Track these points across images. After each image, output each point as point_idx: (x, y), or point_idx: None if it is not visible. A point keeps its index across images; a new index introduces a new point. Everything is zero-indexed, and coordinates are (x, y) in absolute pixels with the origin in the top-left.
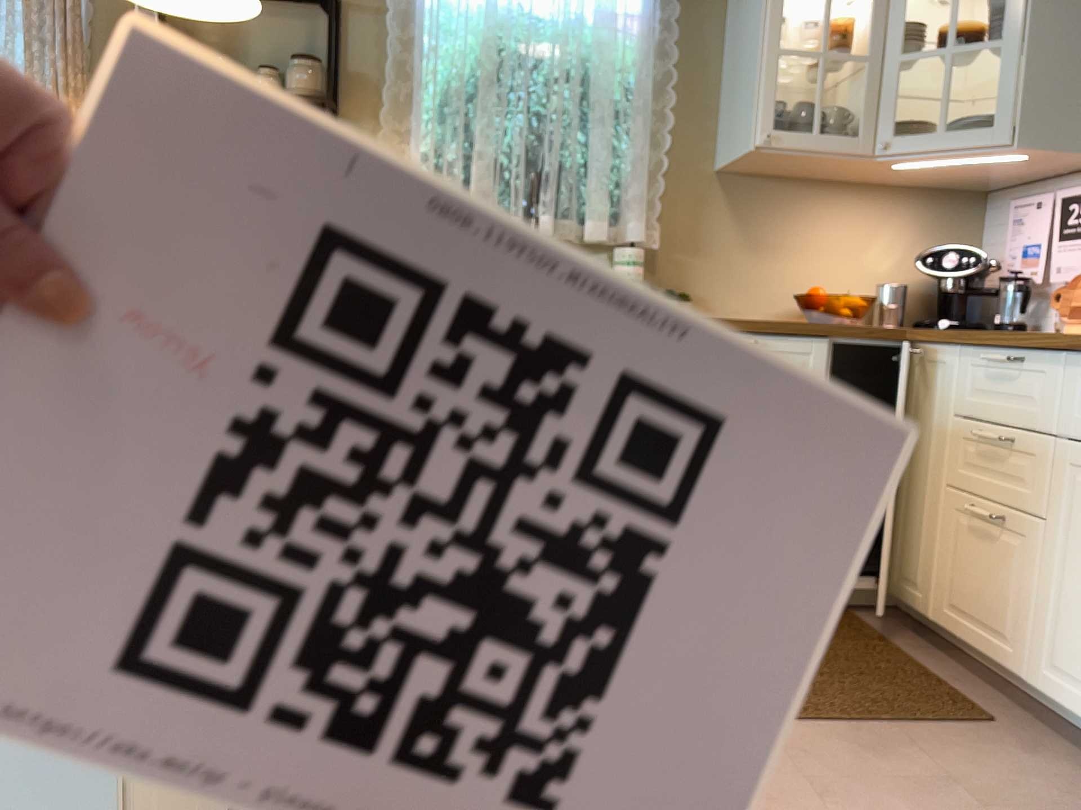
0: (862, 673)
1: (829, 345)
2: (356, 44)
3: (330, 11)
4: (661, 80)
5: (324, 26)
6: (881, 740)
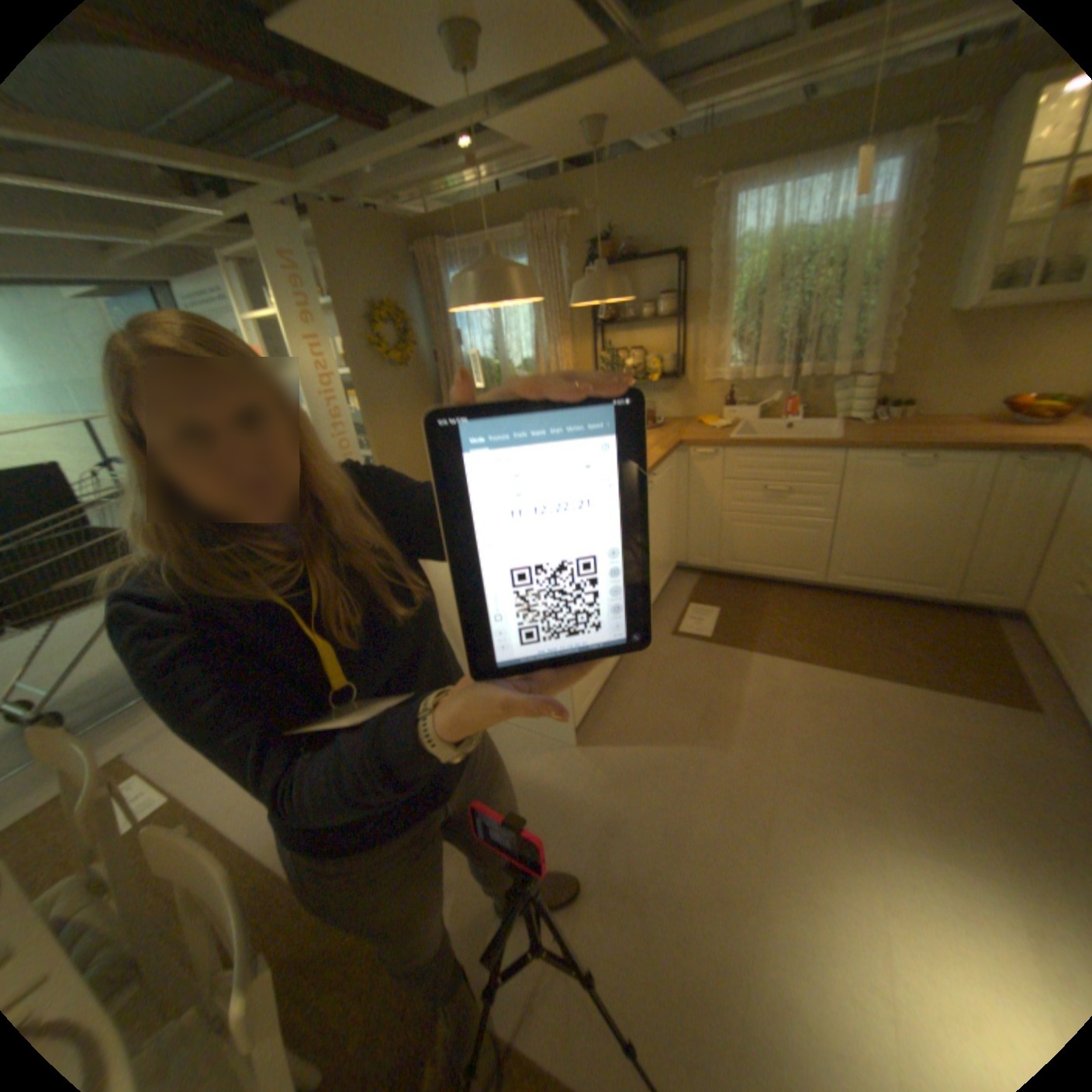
0: (964, 661)
1: (999, 456)
2: (692, 272)
3: (678, 256)
4: (906, 250)
5: (675, 266)
6: (941, 703)
